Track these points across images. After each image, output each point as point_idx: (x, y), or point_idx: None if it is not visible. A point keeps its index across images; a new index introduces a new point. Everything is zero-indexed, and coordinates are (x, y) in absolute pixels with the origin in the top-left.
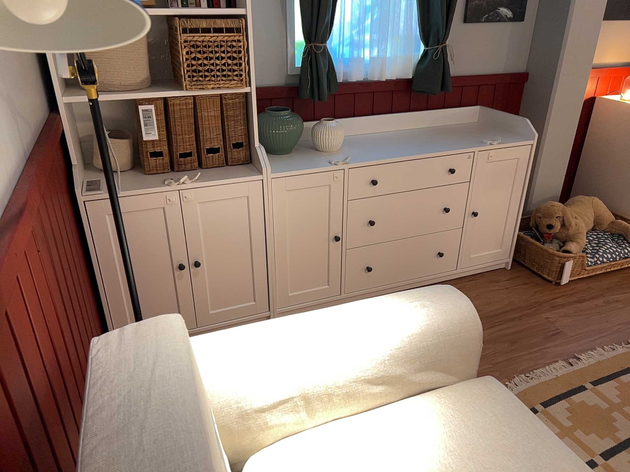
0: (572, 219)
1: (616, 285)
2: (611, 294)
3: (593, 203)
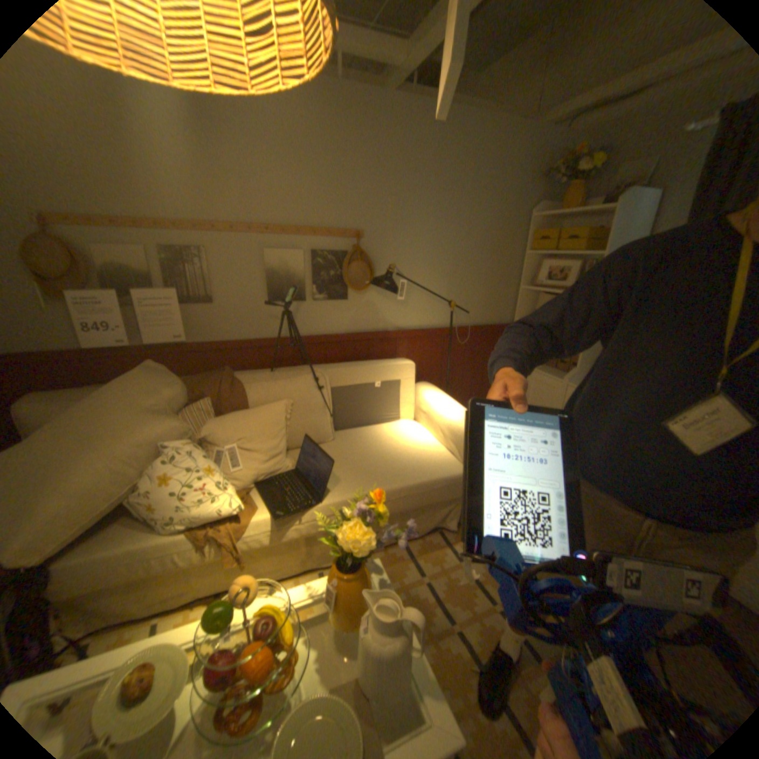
0: None
1: None
2: None
3: None
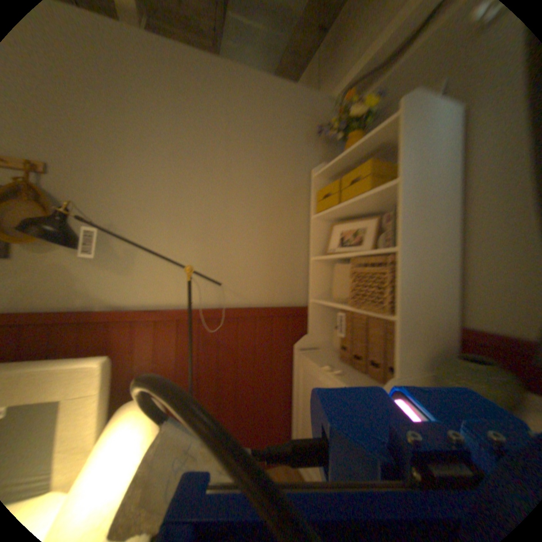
0: None
1: None
2: None
3: None
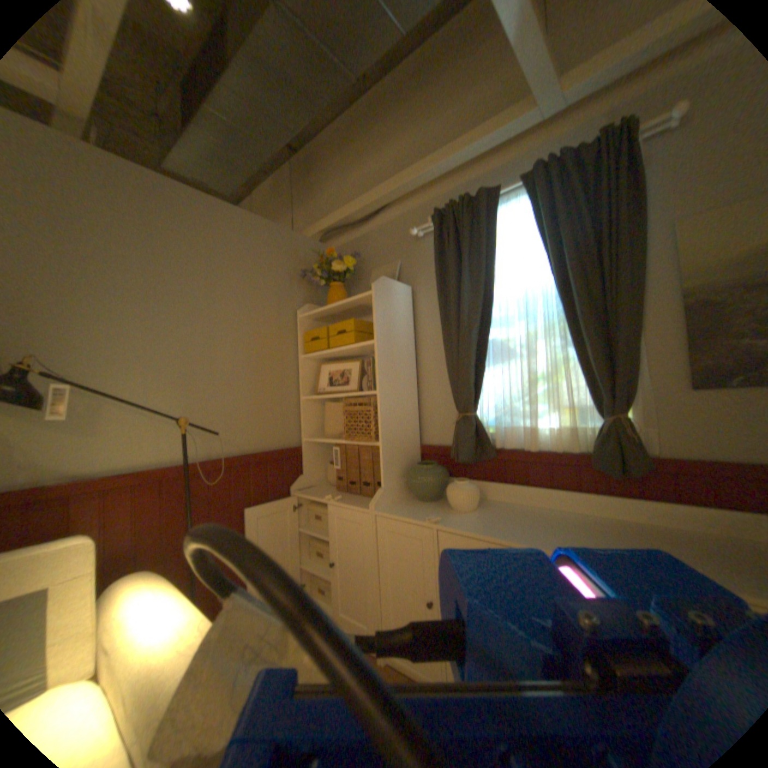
0: None
1: None
2: None
3: None
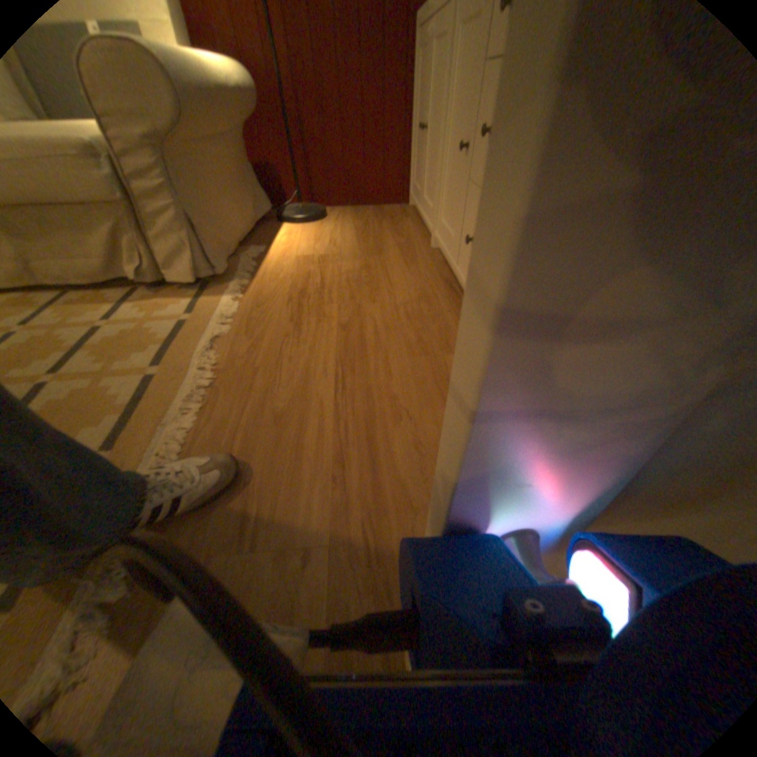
0: None
1: None
2: None
3: None
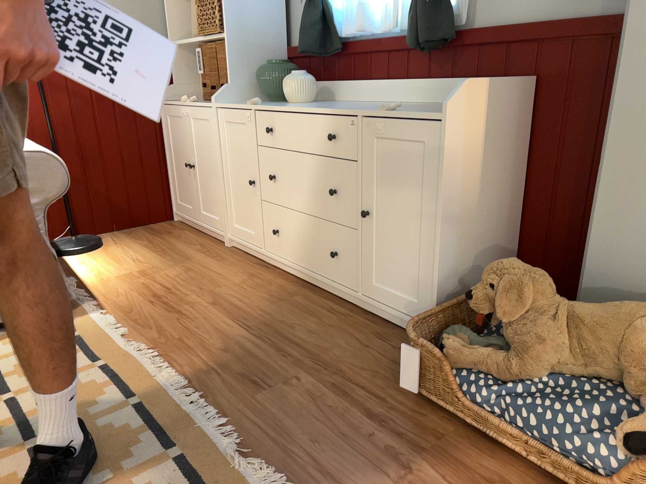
0: (542, 314)
1: (485, 476)
2: (435, 463)
3: (642, 318)
